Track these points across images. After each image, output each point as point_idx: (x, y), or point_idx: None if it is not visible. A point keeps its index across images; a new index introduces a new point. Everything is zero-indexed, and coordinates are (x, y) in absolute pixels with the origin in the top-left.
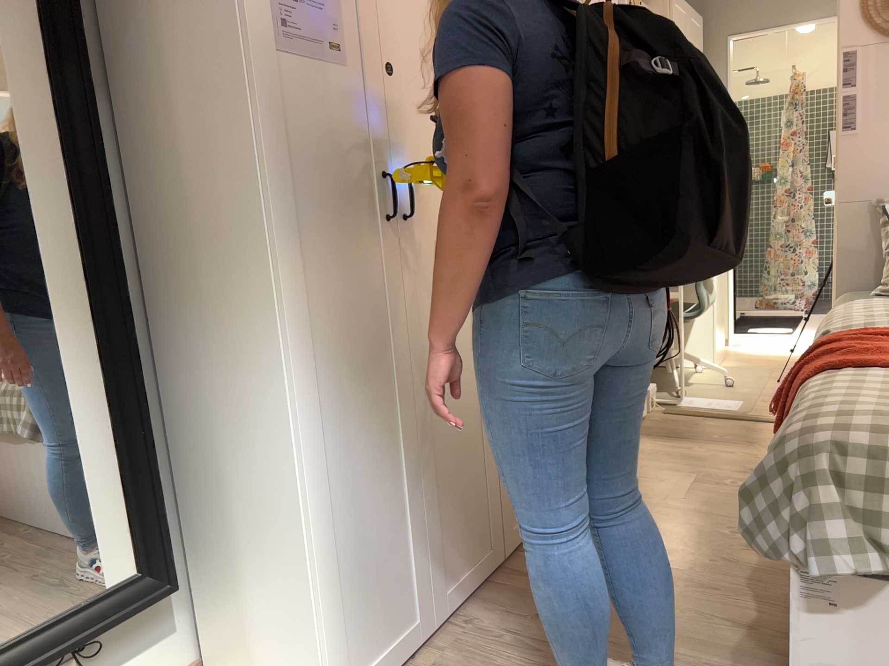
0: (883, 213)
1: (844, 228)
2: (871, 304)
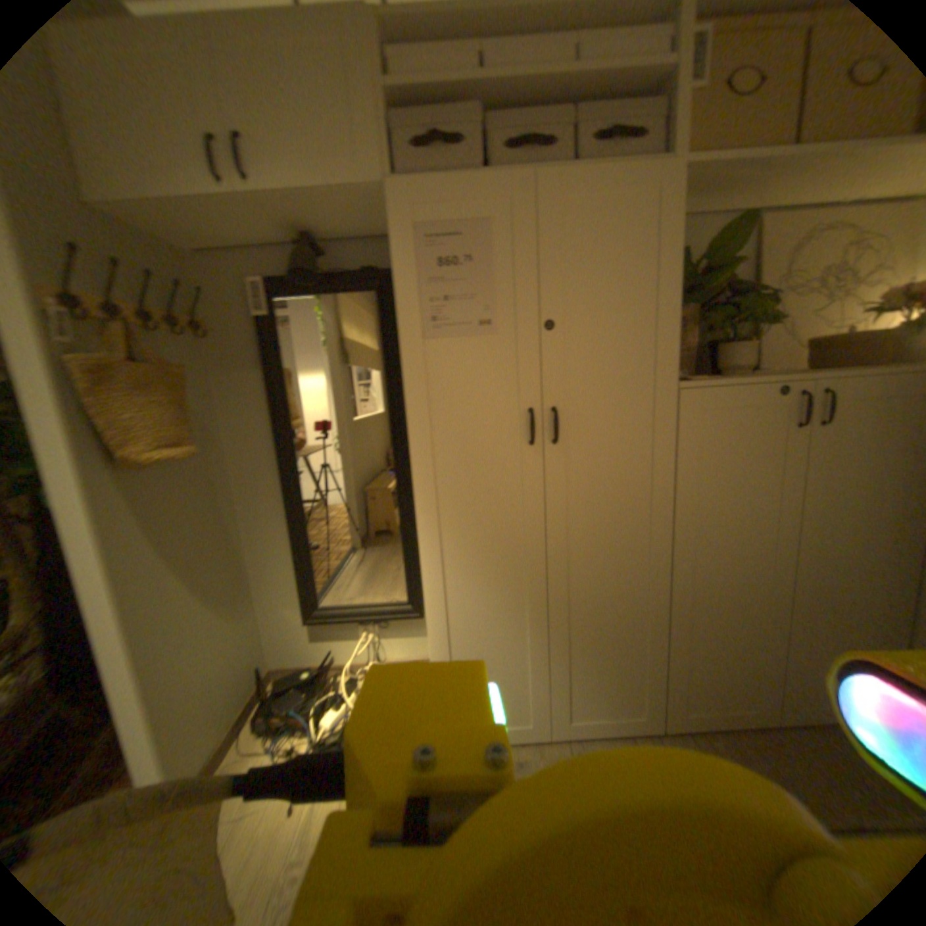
0: None
1: None
2: None
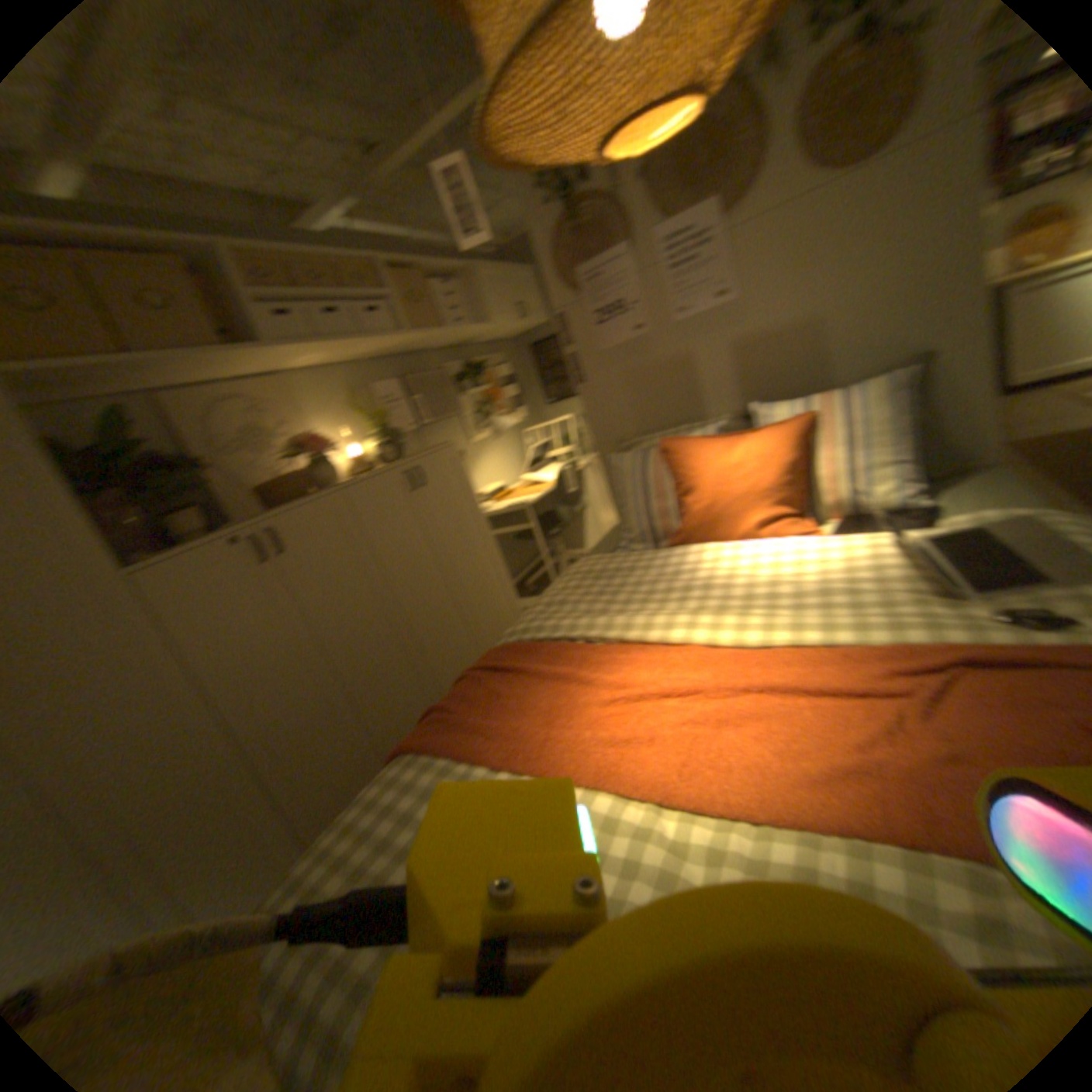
0: (622, 451)
1: (606, 463)
2: (577, 570)
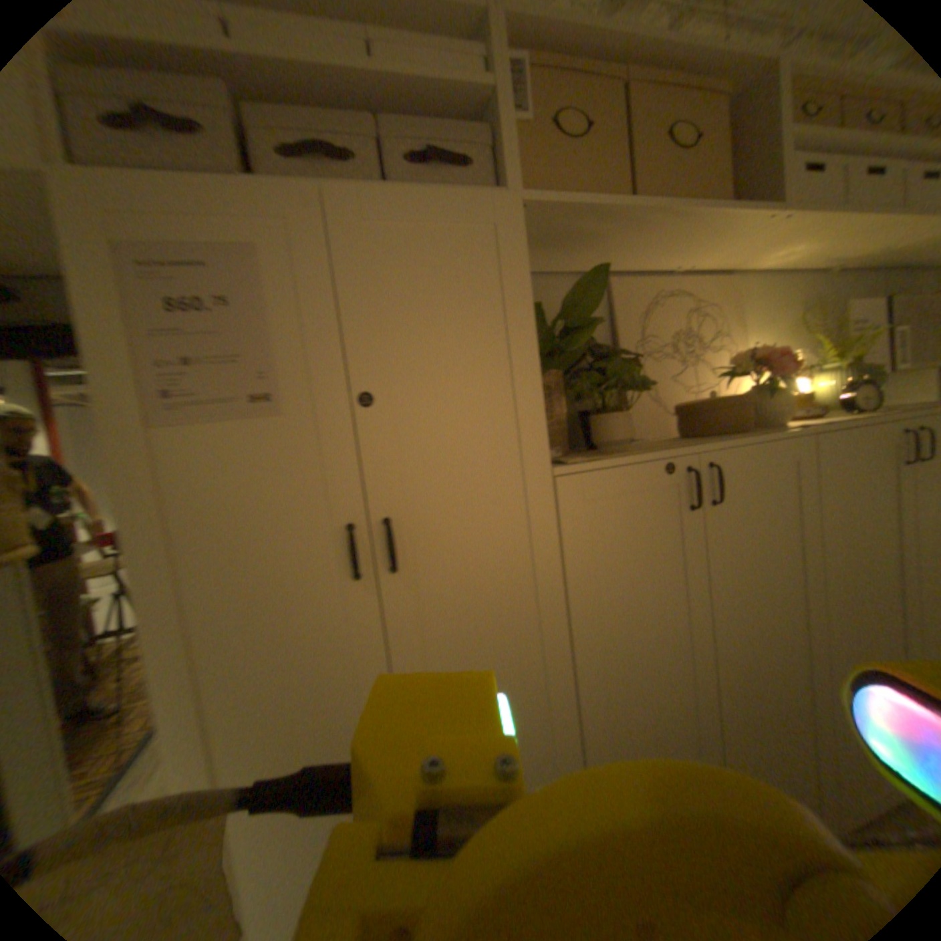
0: None
1: None
2: None
